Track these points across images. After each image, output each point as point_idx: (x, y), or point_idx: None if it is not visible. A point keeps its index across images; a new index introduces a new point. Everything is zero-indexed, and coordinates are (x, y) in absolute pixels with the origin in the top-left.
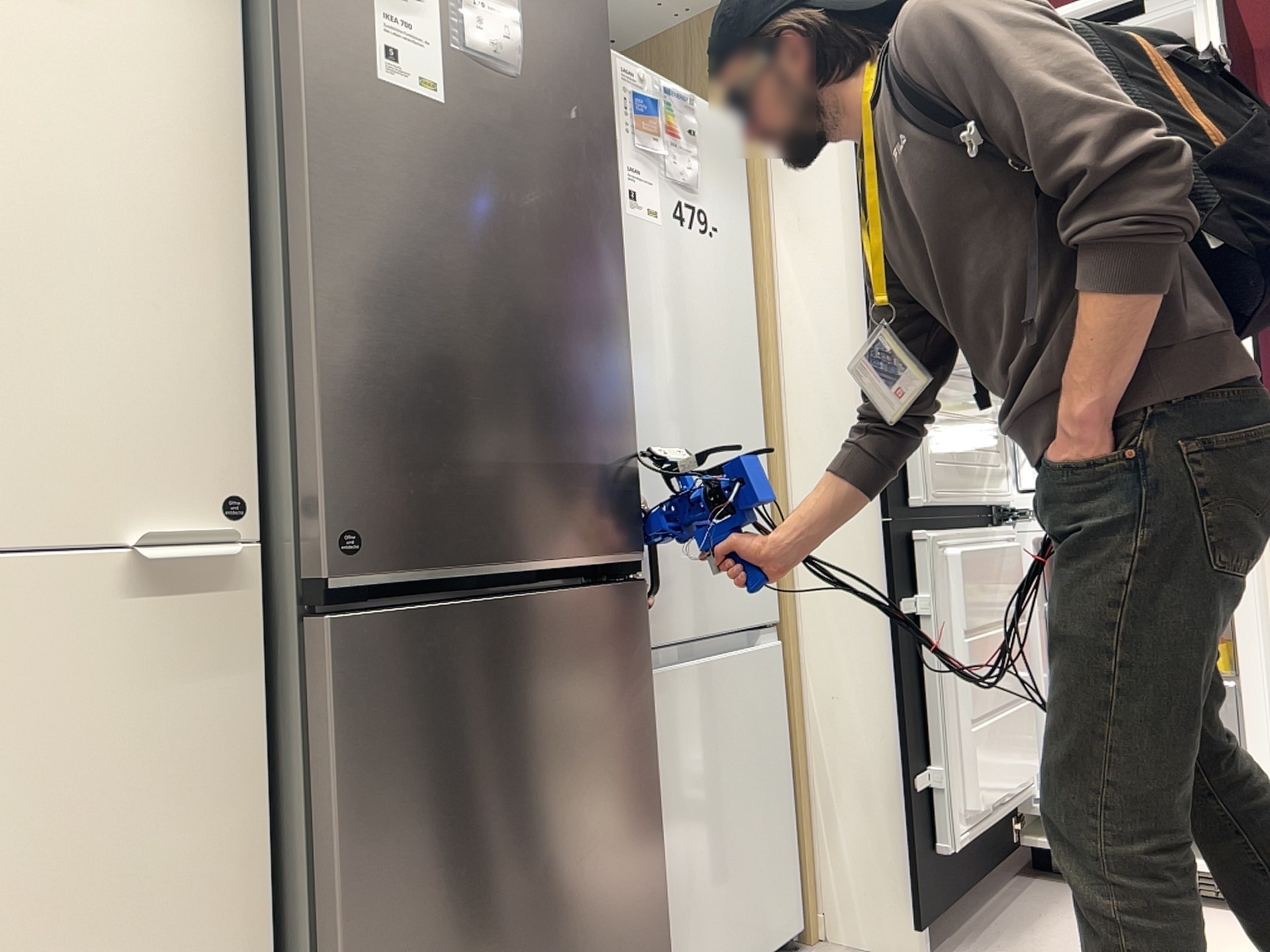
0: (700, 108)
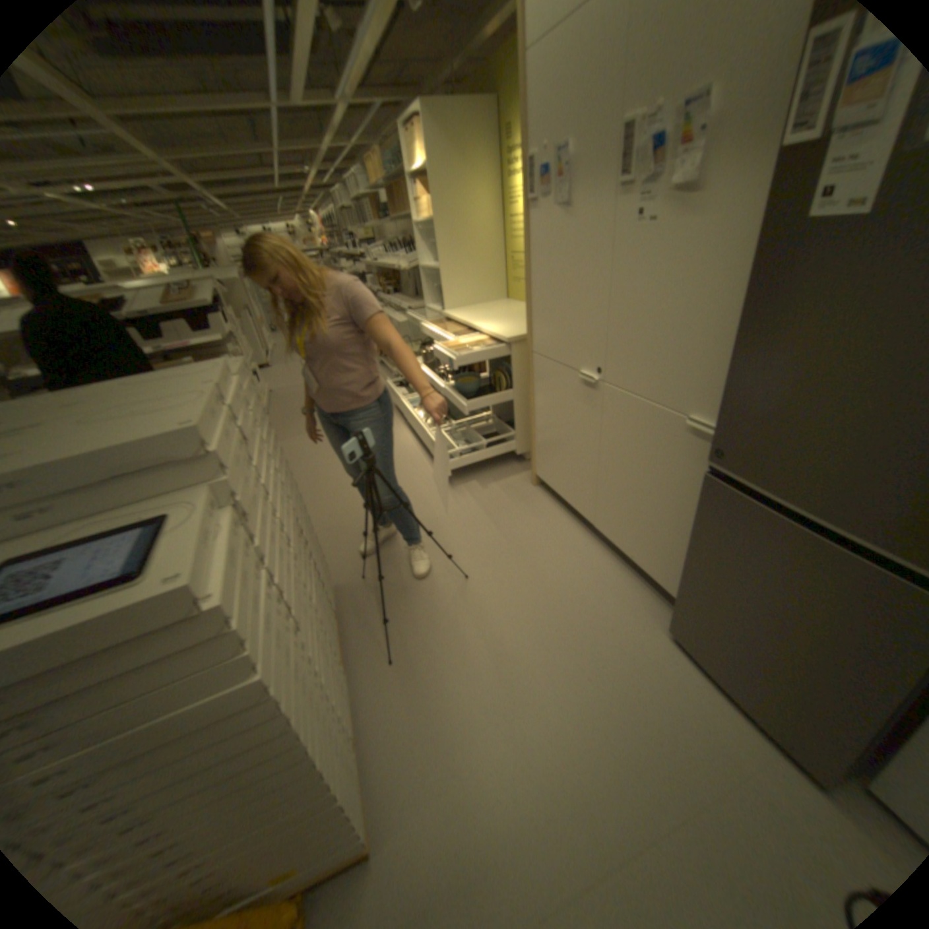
0: None
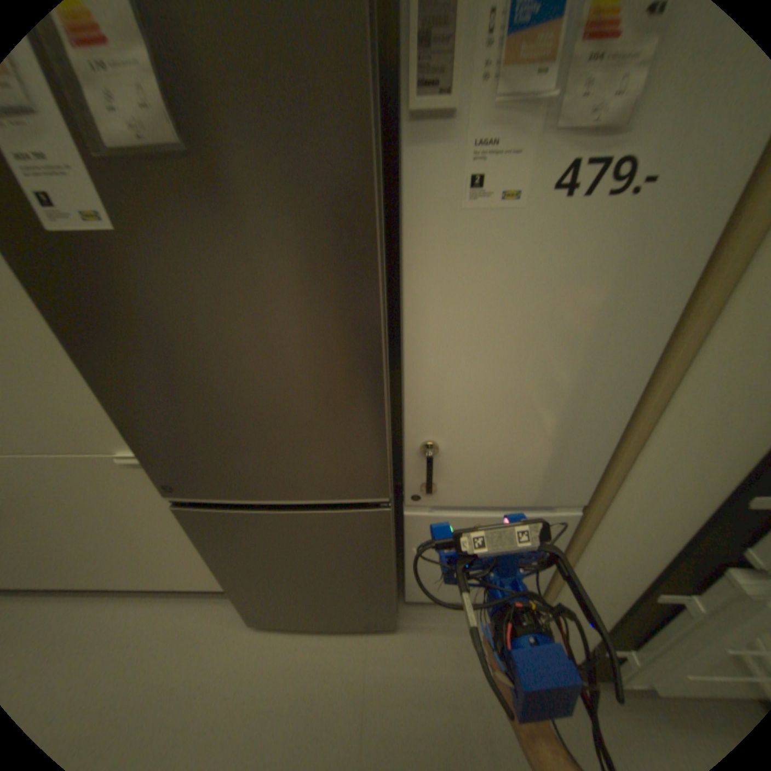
0: None
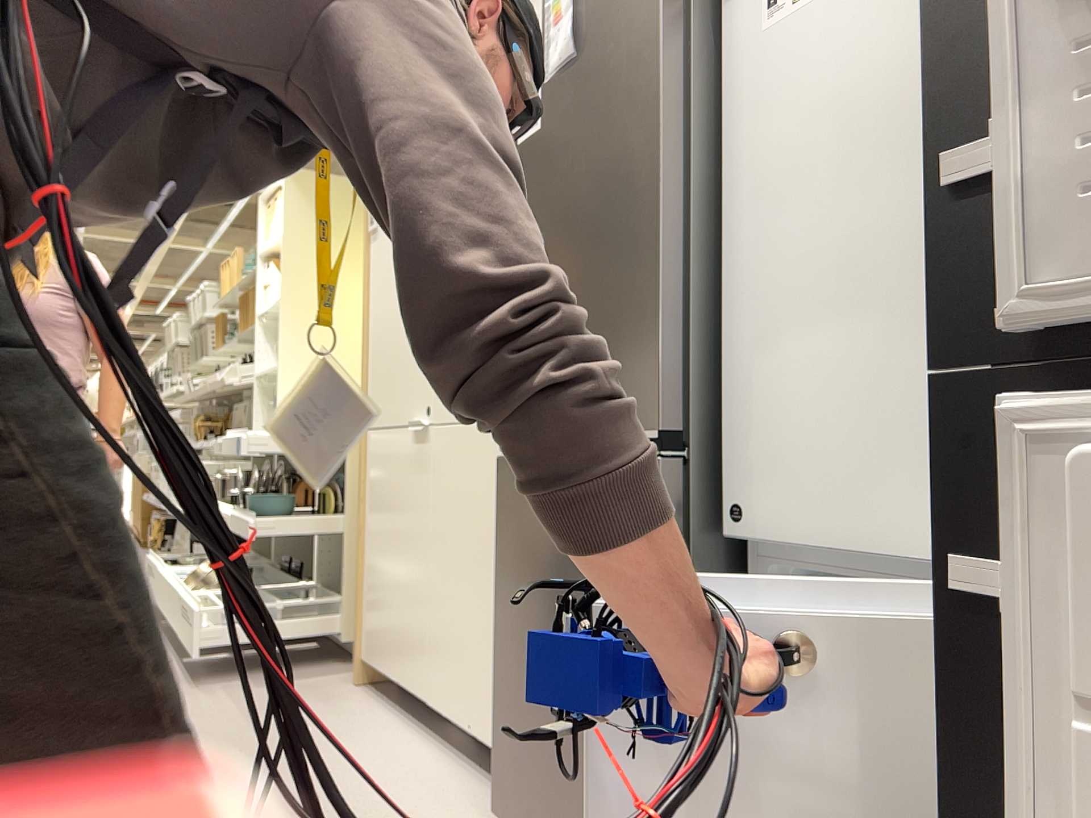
0: None
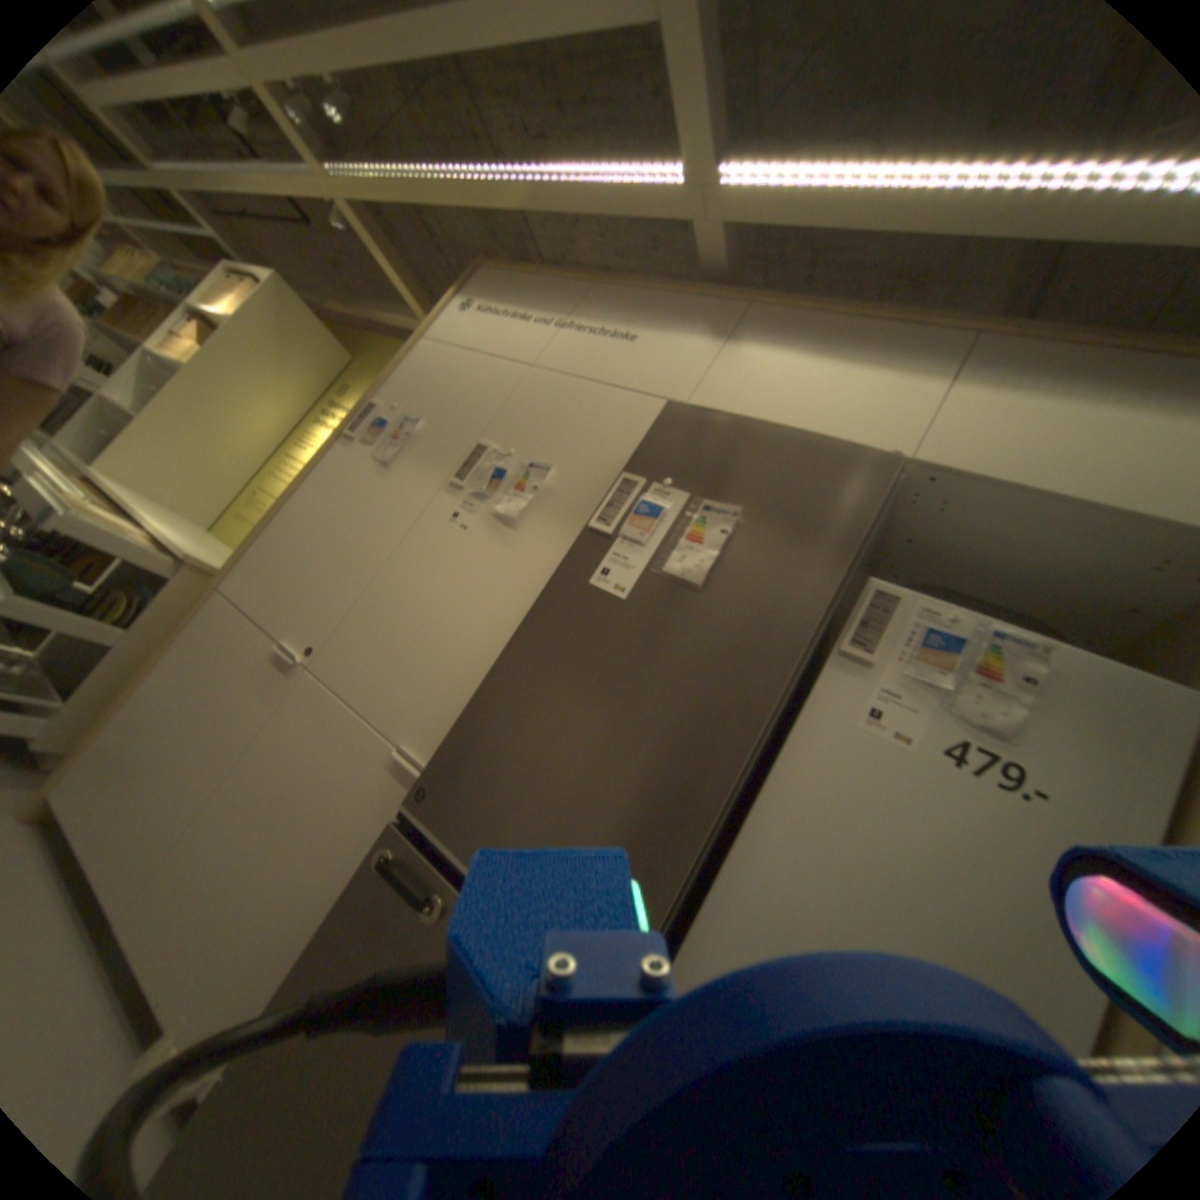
0: (1073, 662)
